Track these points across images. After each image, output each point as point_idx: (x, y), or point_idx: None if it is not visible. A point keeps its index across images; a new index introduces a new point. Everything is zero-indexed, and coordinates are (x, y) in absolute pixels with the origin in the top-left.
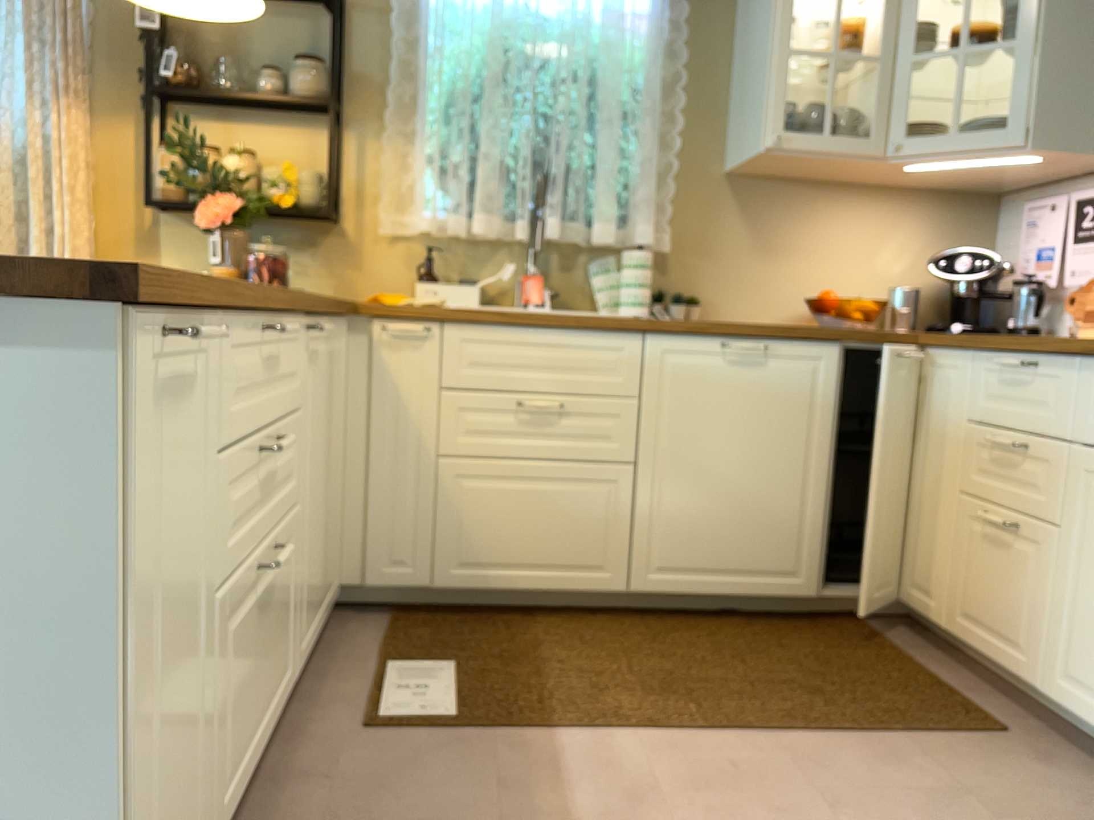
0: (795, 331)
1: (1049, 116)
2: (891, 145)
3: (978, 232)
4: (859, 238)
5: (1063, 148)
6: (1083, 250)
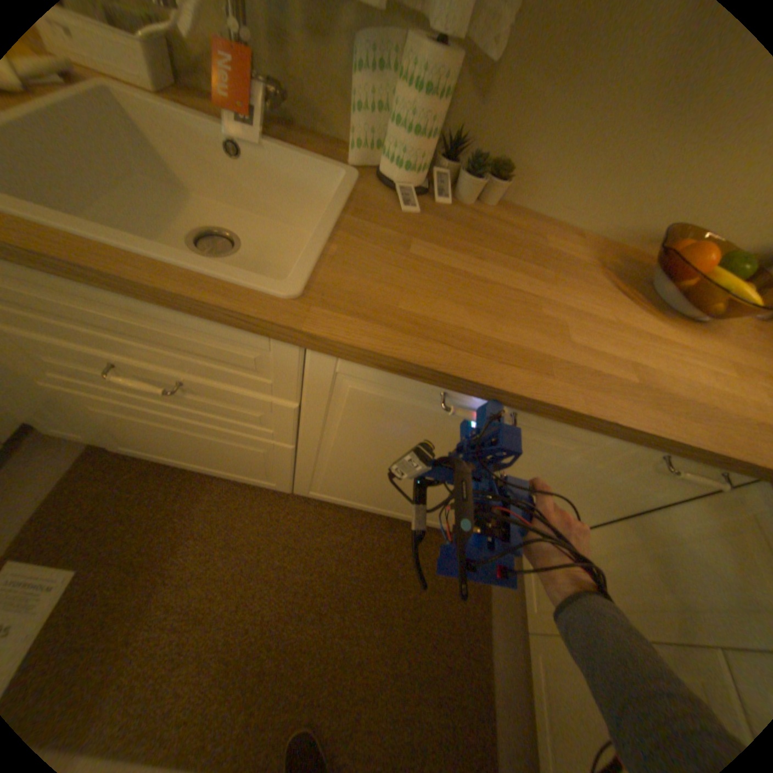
0: (584, 422)
1: None
2: None
3: None
4: None
5: None
6: None
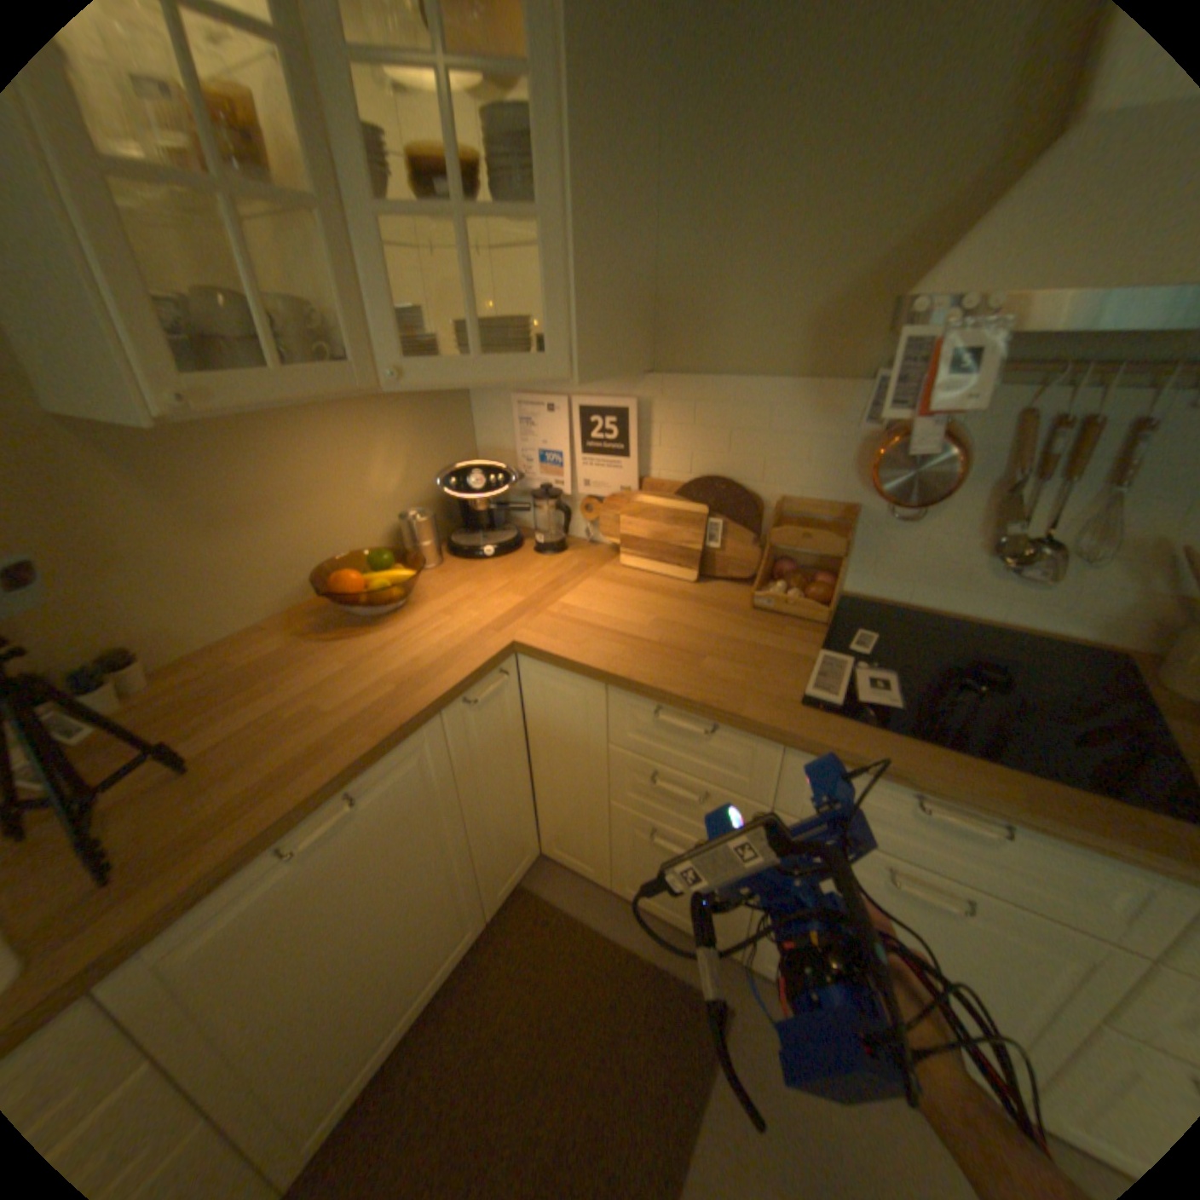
0: (380, 748)
1: (584, 337)
2: (380, 373)
3: (453, 418)
4: (336, 464)
5: (597, 377)
6: (589, 461)
